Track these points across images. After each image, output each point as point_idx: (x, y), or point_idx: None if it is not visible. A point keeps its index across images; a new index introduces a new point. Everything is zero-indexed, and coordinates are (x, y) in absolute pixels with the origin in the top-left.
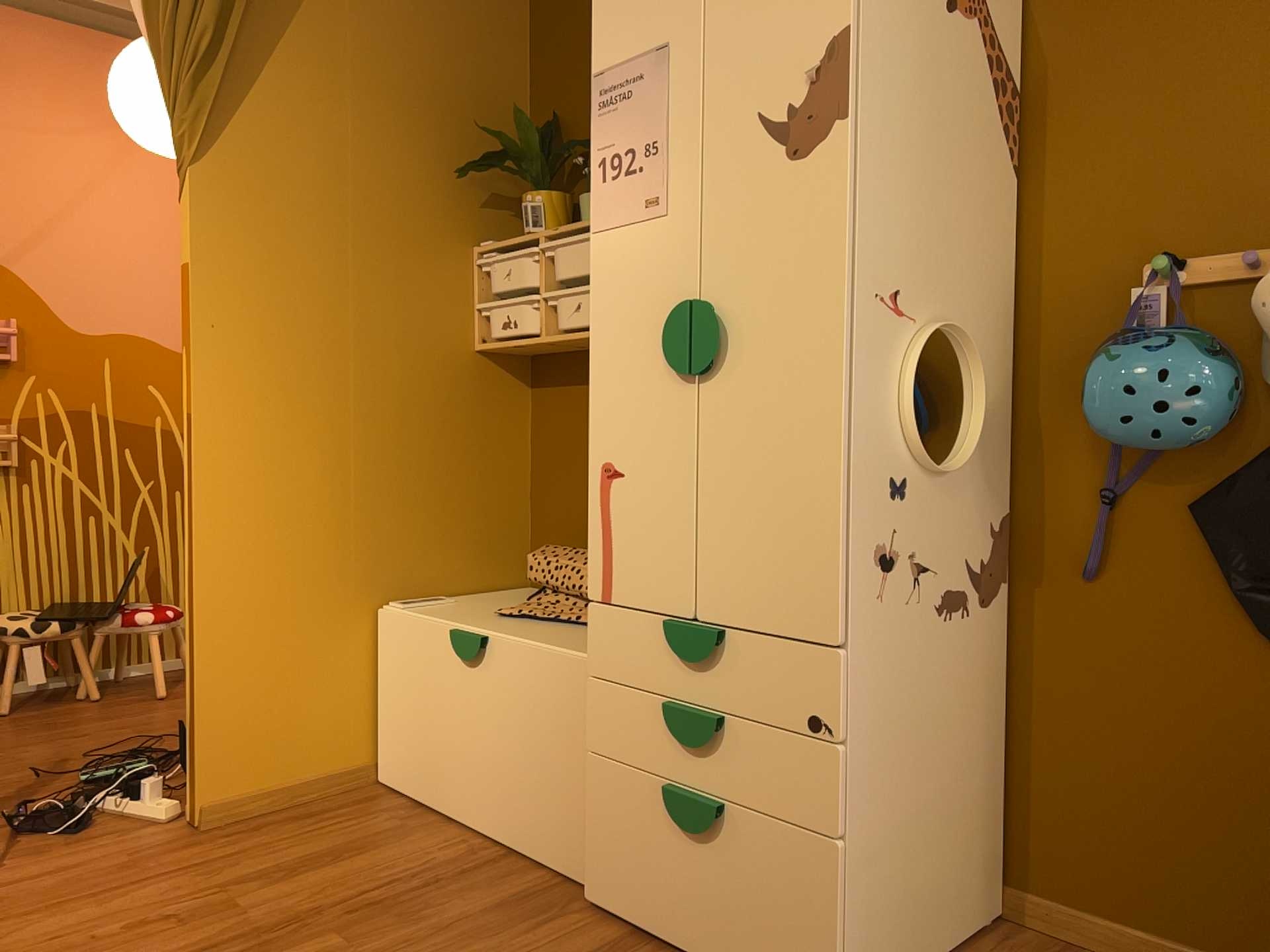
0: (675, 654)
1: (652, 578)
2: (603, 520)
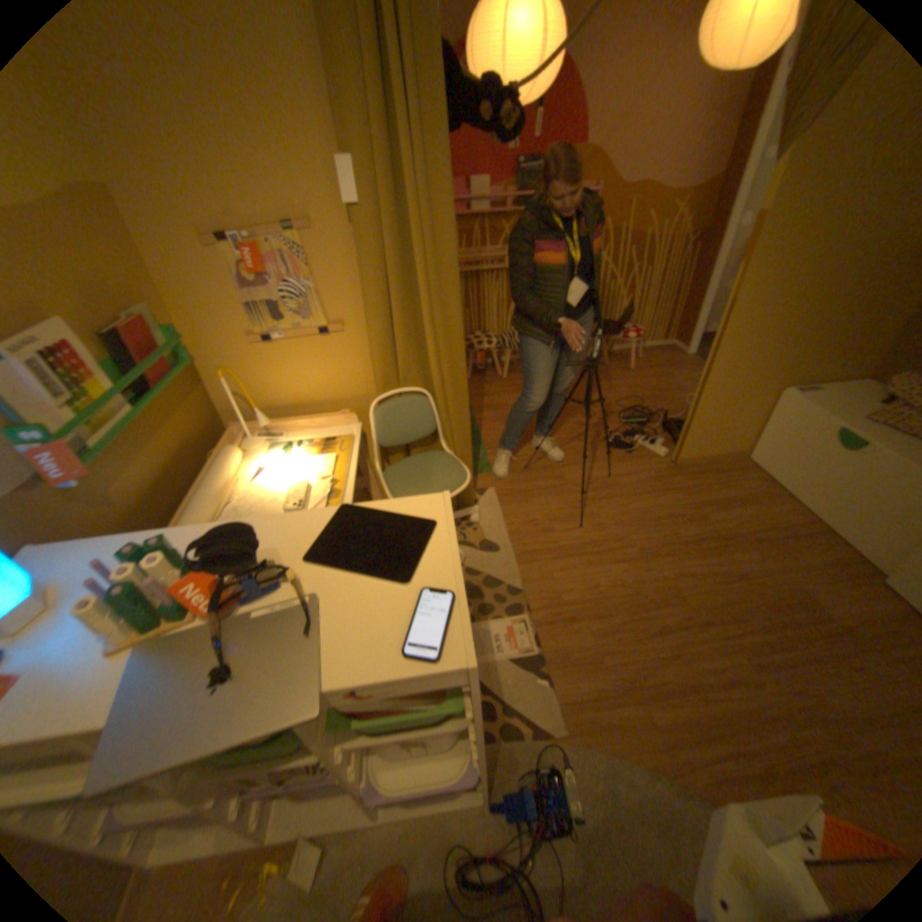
0: None
1: None
2: None
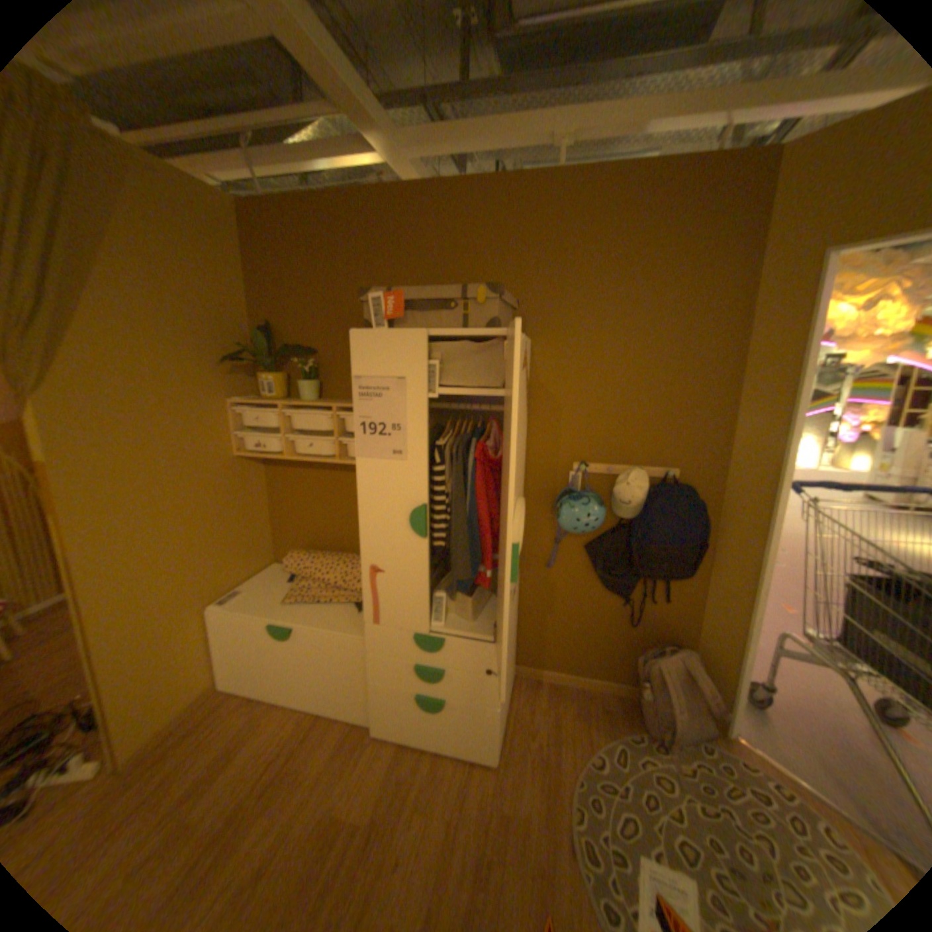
0: (420, 650)
1: (403, 617)
2: (372, 591)
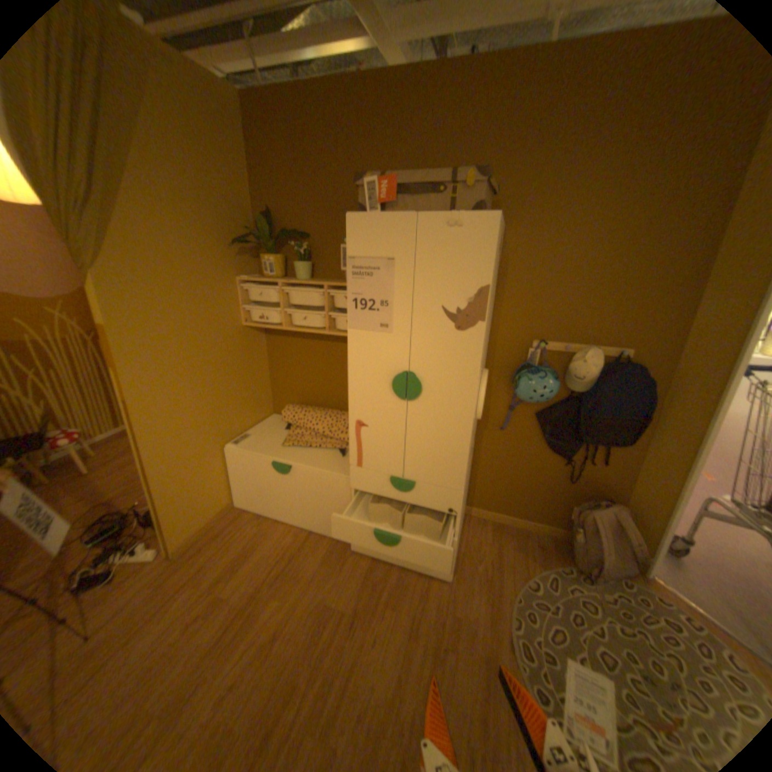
0: (395, 489)
1: (382, 463)
2: (357, 440)
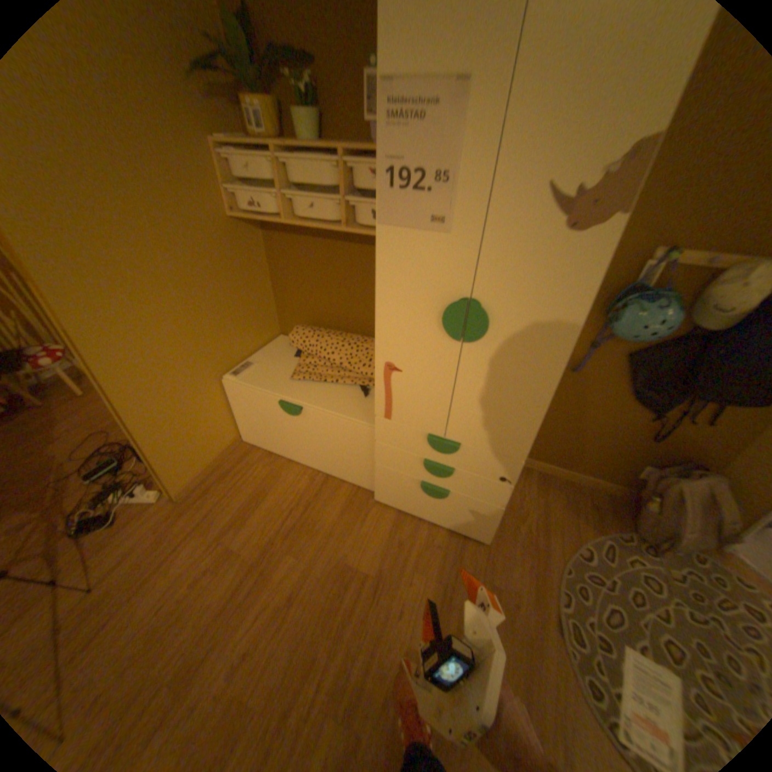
0: (432, 448)
1: (418, 417)
2: (386, 387)
